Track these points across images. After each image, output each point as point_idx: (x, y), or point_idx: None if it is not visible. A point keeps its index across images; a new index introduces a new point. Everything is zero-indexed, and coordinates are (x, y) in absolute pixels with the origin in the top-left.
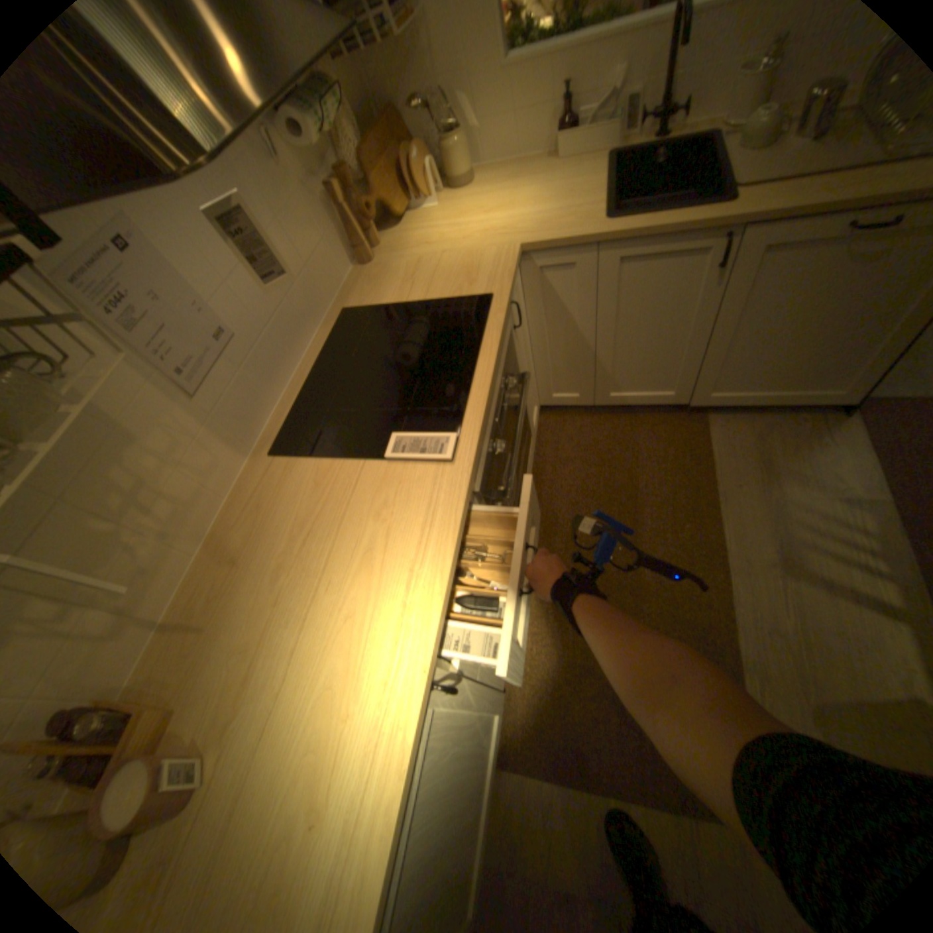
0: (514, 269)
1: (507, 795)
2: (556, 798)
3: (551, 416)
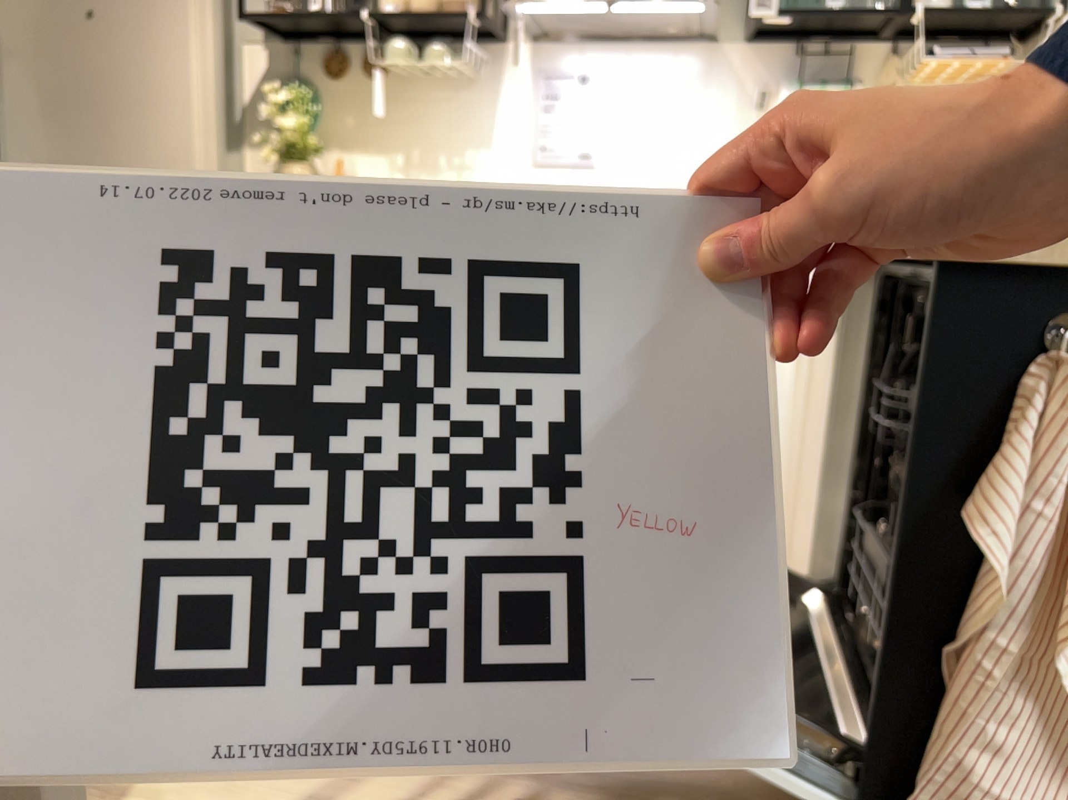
0: None
1: None
2: None
3: None
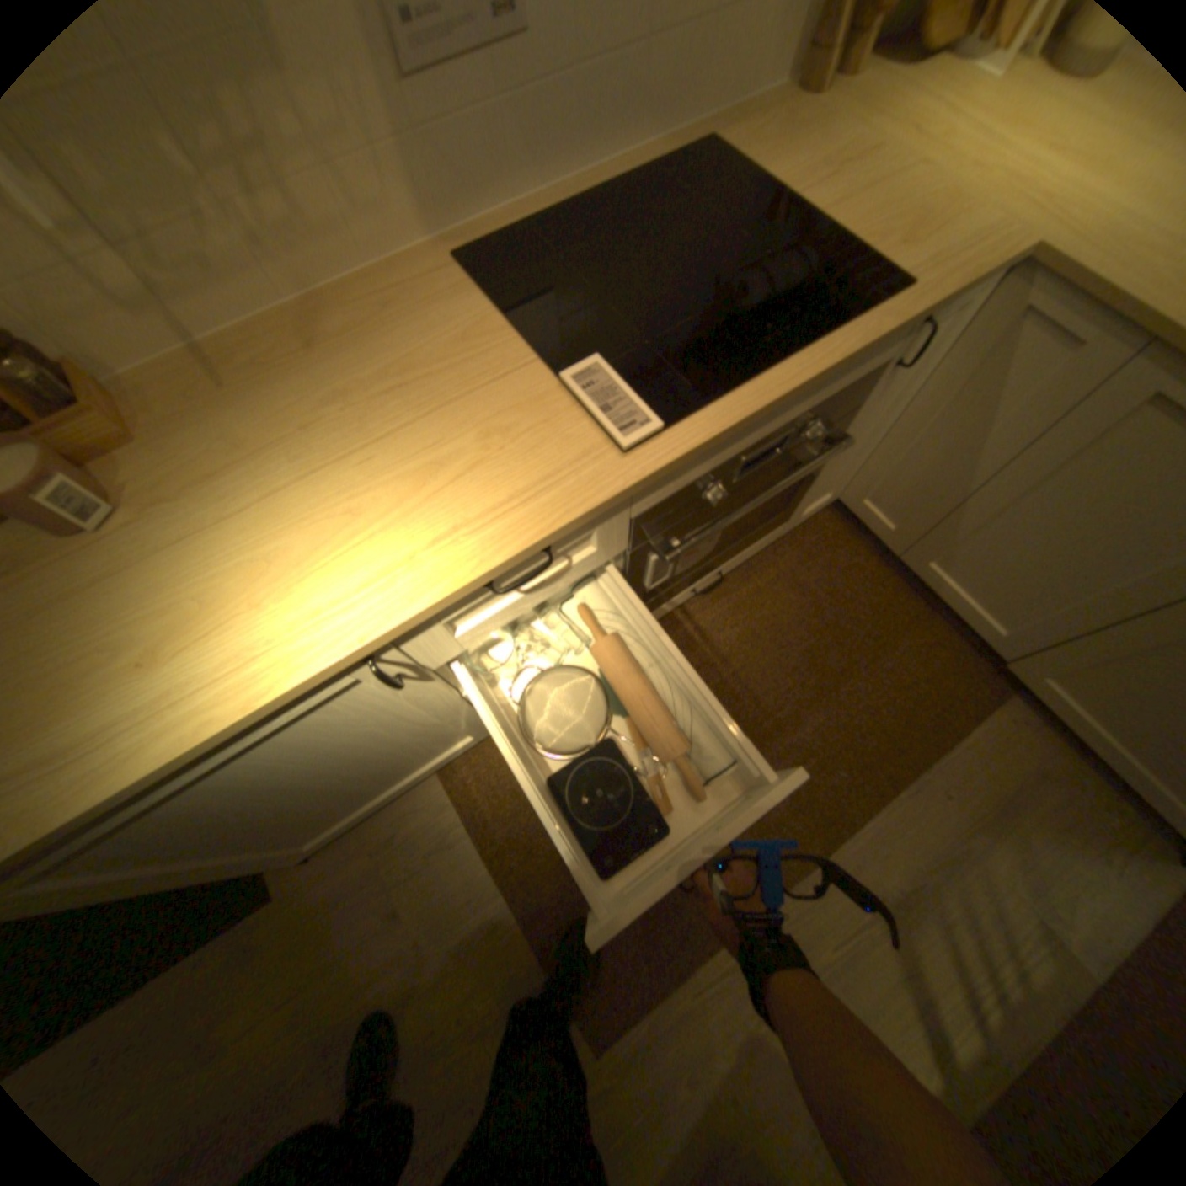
0: (986, 270)
1: (426, 802)
2: (460, 846)
3: (839, 522)
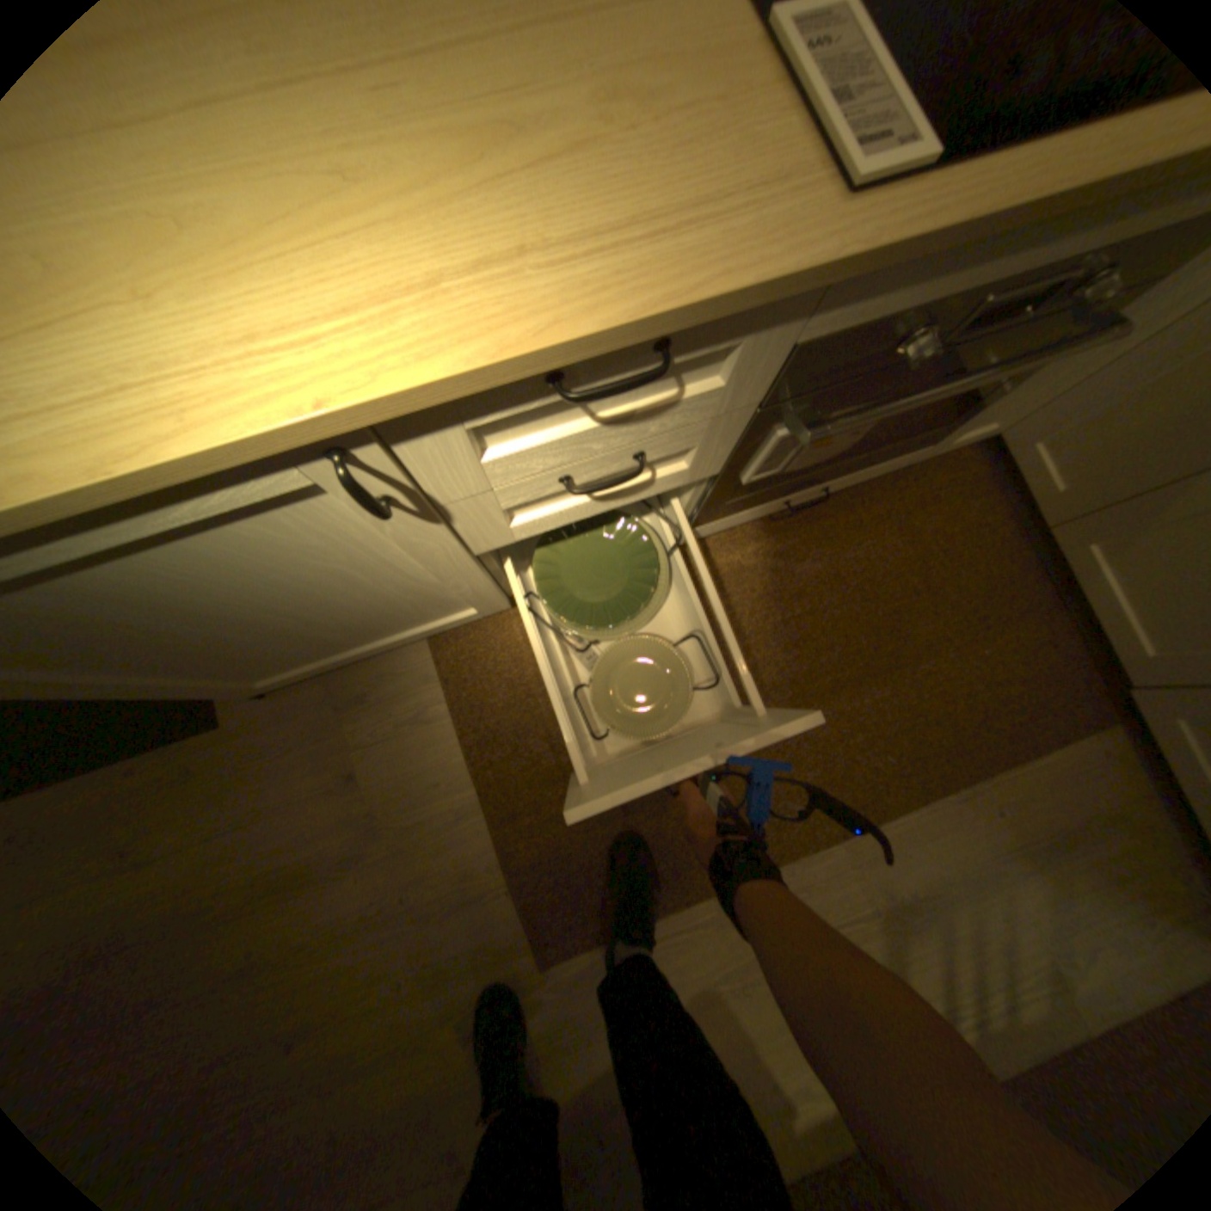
0: None
1: (410, 667)
2: (440, 725)
3: (988, 466)
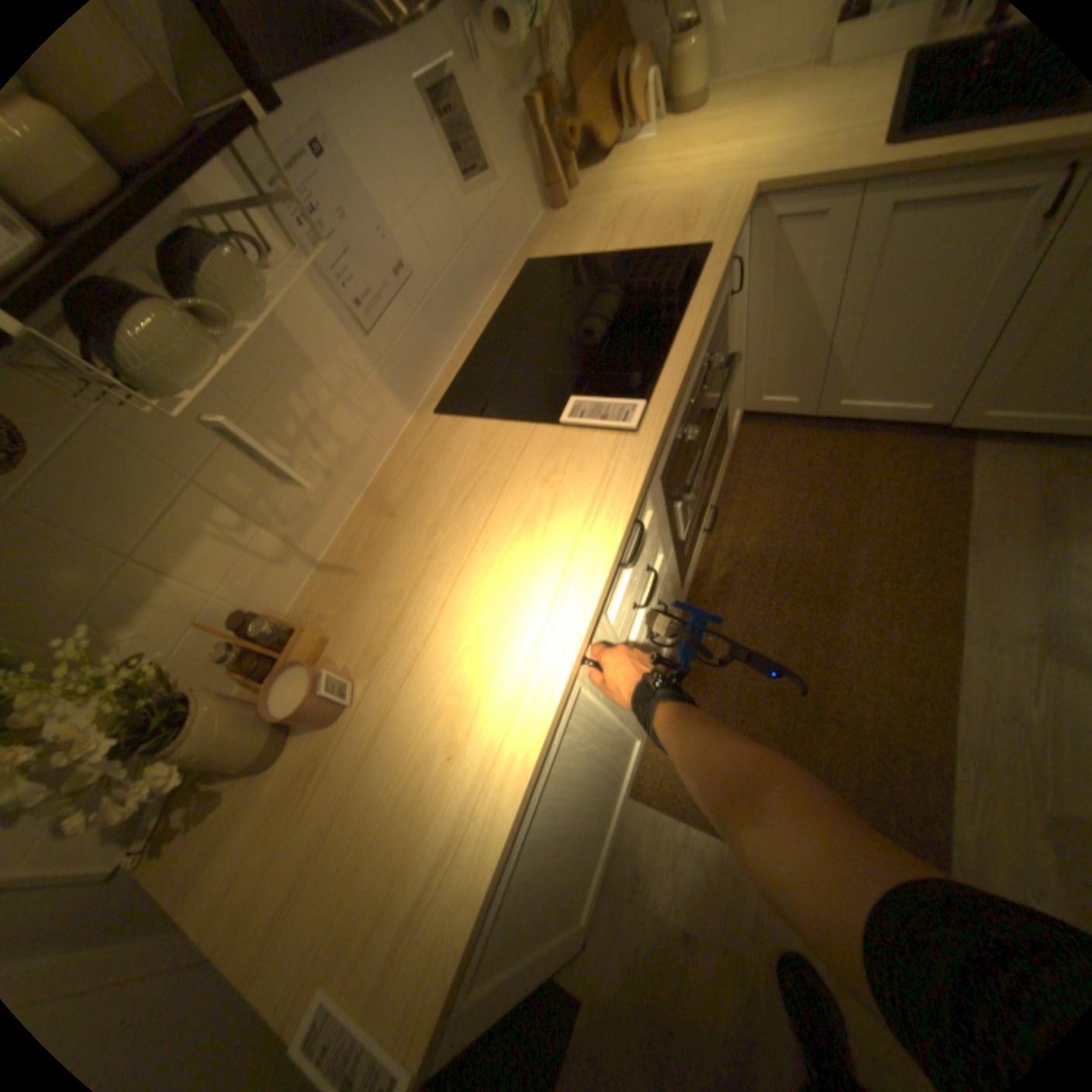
0: (744, 215)
1: (638, 826)
2: (692, 841)
3: (755, 427)
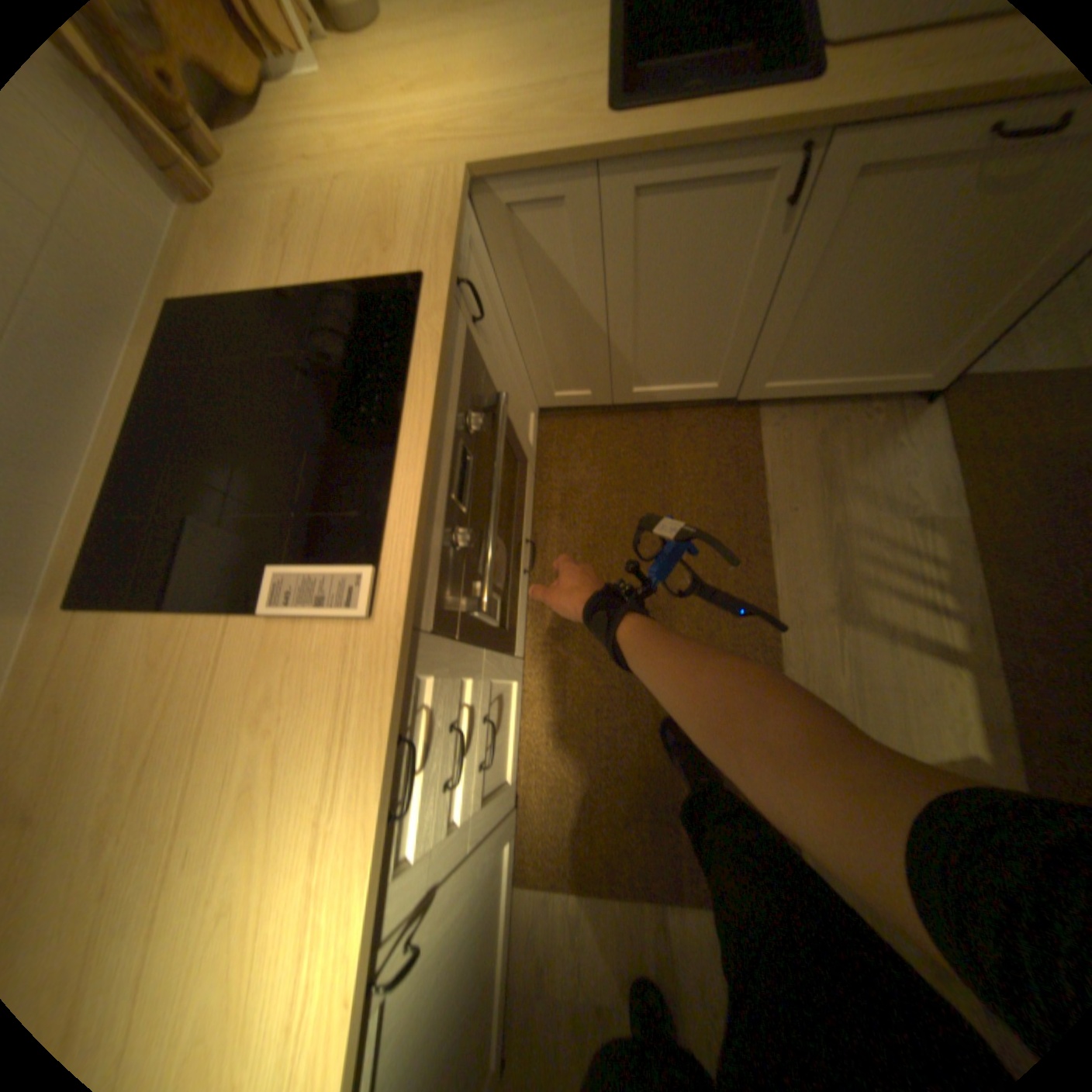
0: (454, 219)
1: (528, 914)
2: (582, 911)
3: (555, 419)
